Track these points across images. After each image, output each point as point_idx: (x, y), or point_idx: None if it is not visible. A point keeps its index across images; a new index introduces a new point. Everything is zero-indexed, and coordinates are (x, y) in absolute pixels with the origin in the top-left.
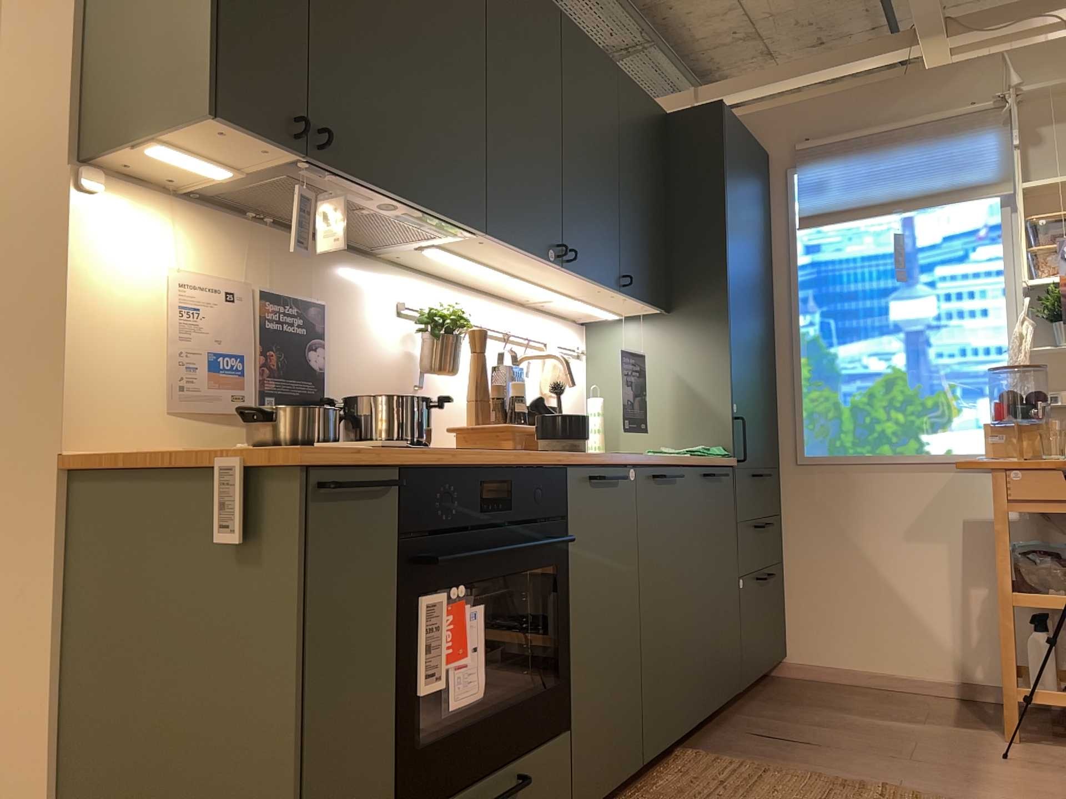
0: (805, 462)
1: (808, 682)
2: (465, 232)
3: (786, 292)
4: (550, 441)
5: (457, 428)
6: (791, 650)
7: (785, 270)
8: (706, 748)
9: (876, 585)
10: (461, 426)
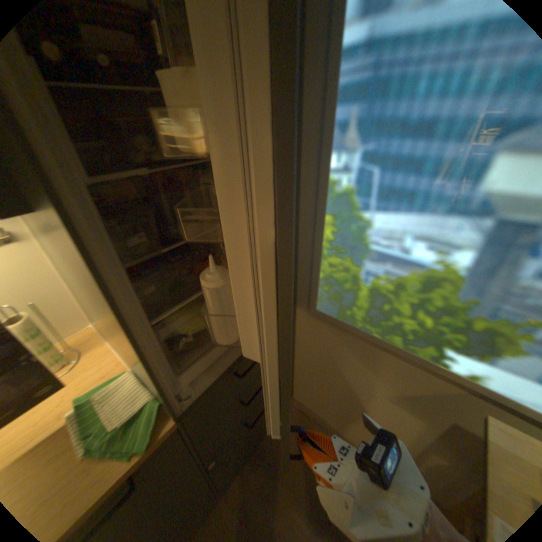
0: (317, 313)
1: (300, 420)
2: None
3: (323, 105)
4: None
5: None
6: (296, 396)
7: (326, 57)
8: None
9: (356, 406)
10: None
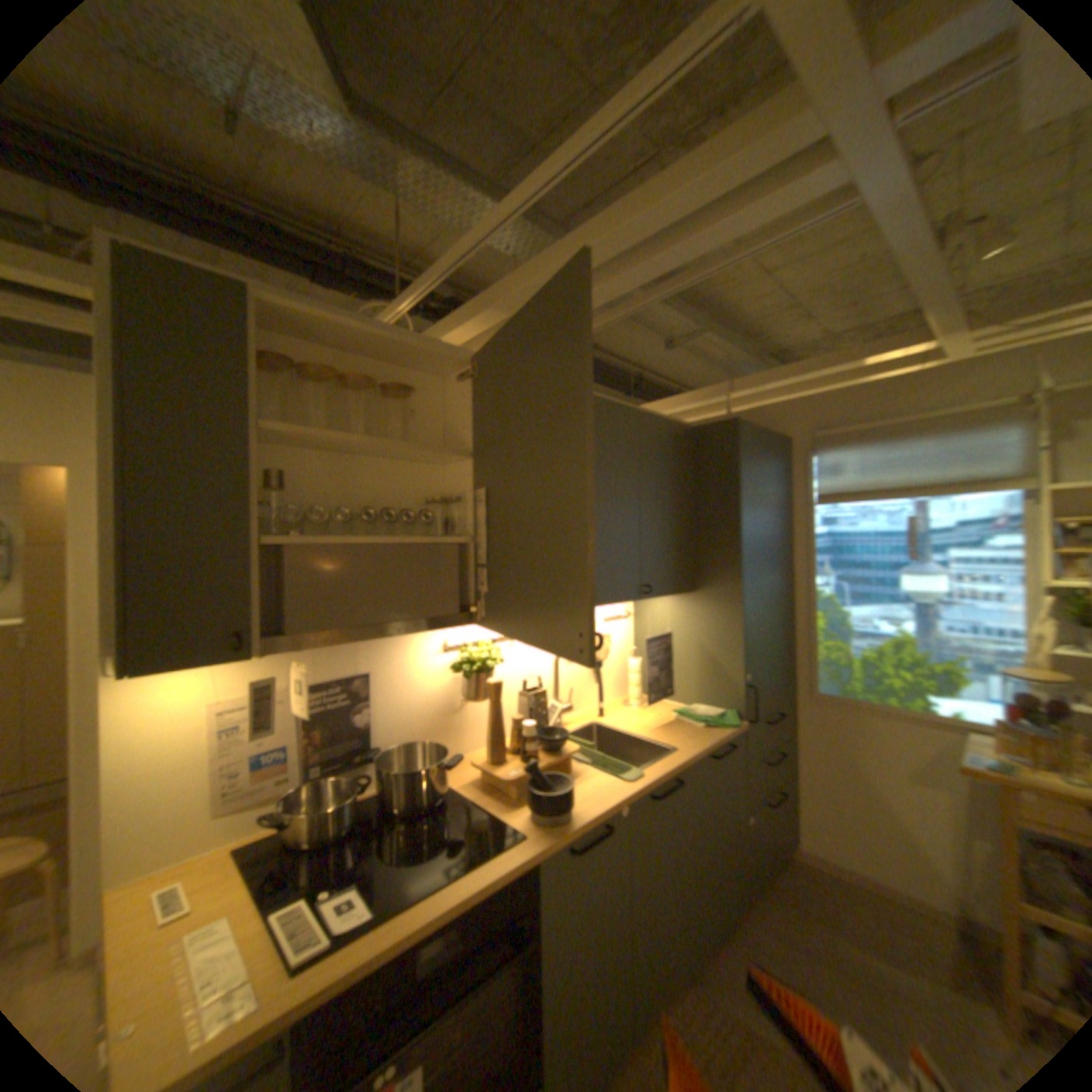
0: (819, 699)
1: (817, 877)
2: (469, 621)
3: (805, 555)
4: (534, 817)
5: (477, 766)
6: (804, 844)
7: (805, 536)
8: (709, 983)
9: (881, 813)
10: (482, 762)
